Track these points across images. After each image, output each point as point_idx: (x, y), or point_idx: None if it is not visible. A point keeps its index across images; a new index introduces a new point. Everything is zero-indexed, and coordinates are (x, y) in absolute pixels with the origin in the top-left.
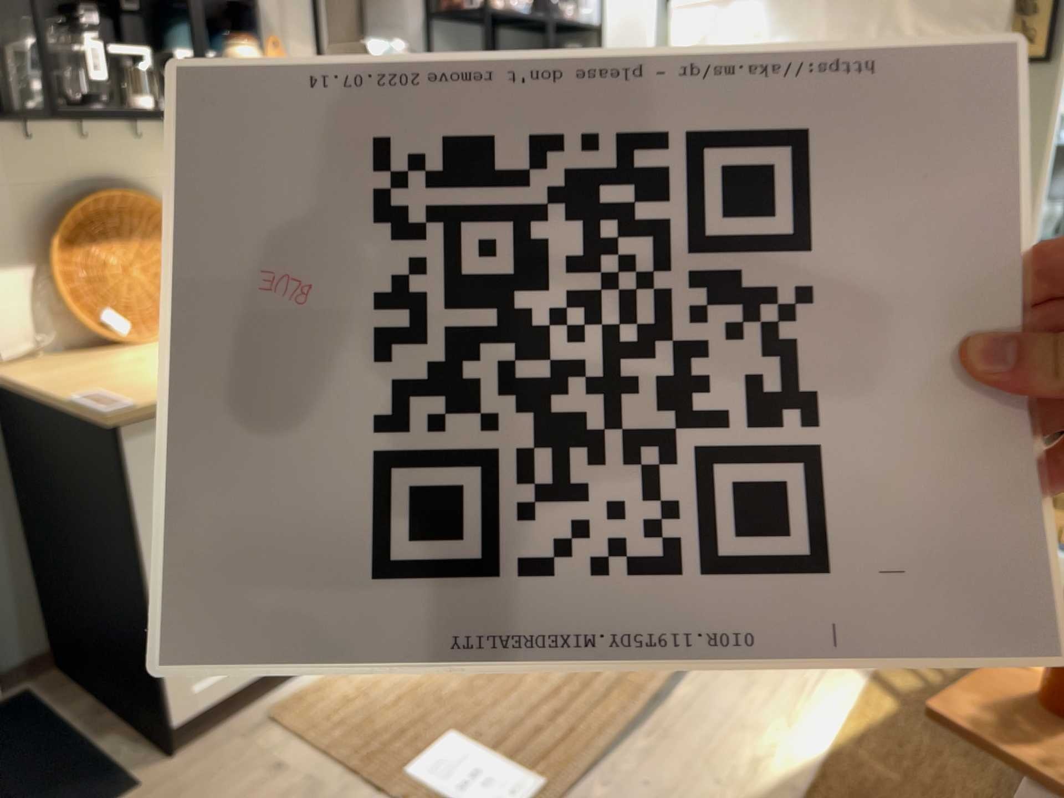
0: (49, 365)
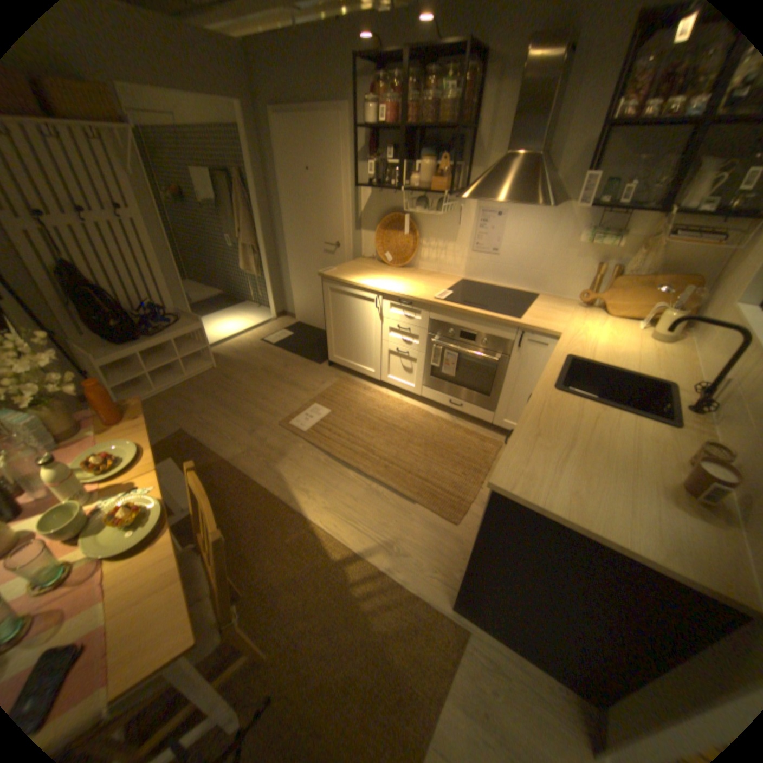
0: (367, 262)
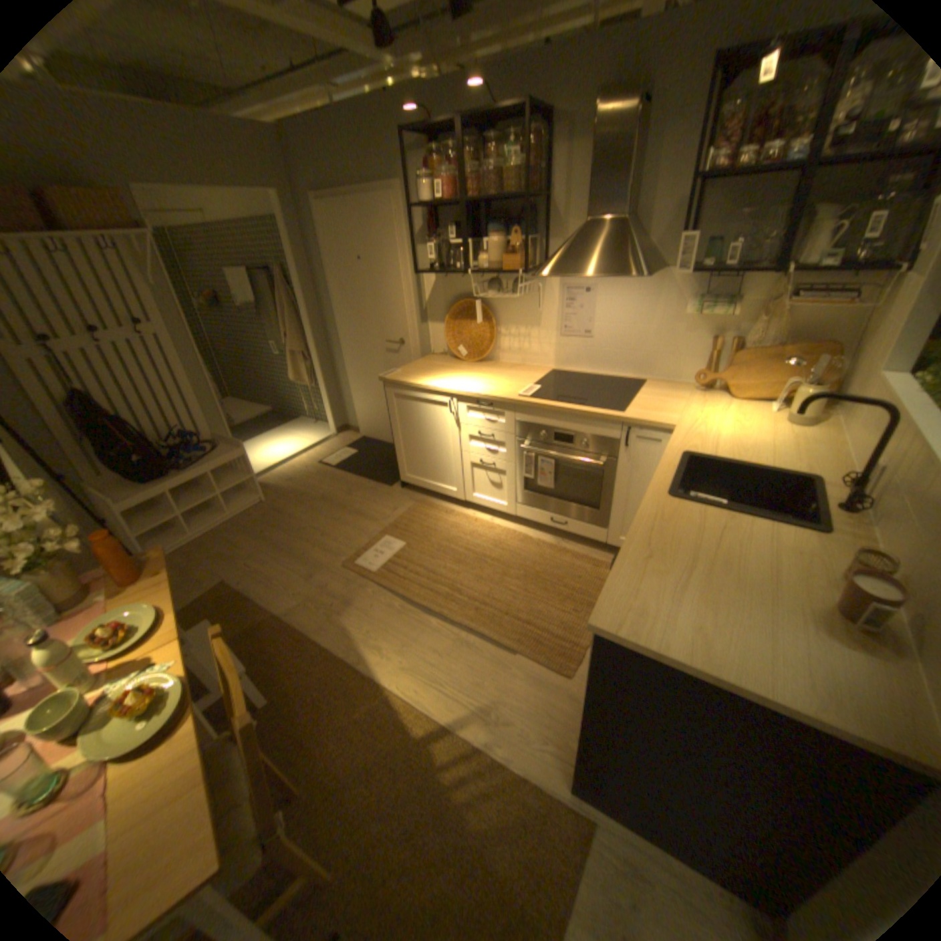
0: (437, 359)
